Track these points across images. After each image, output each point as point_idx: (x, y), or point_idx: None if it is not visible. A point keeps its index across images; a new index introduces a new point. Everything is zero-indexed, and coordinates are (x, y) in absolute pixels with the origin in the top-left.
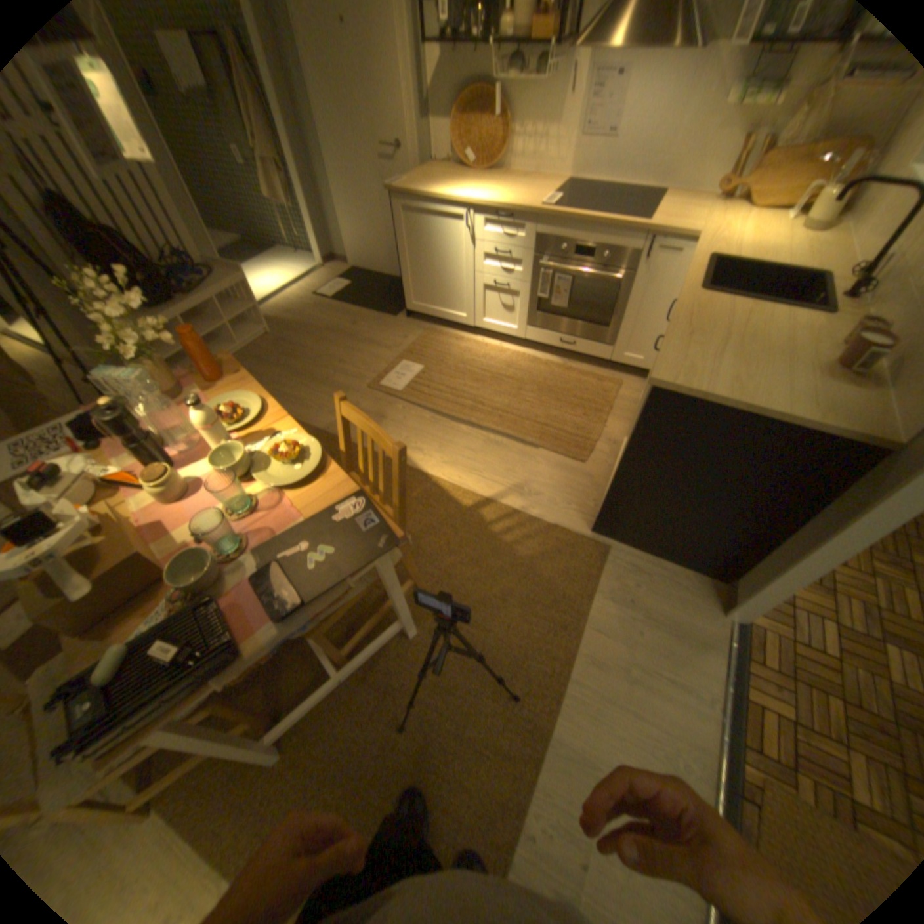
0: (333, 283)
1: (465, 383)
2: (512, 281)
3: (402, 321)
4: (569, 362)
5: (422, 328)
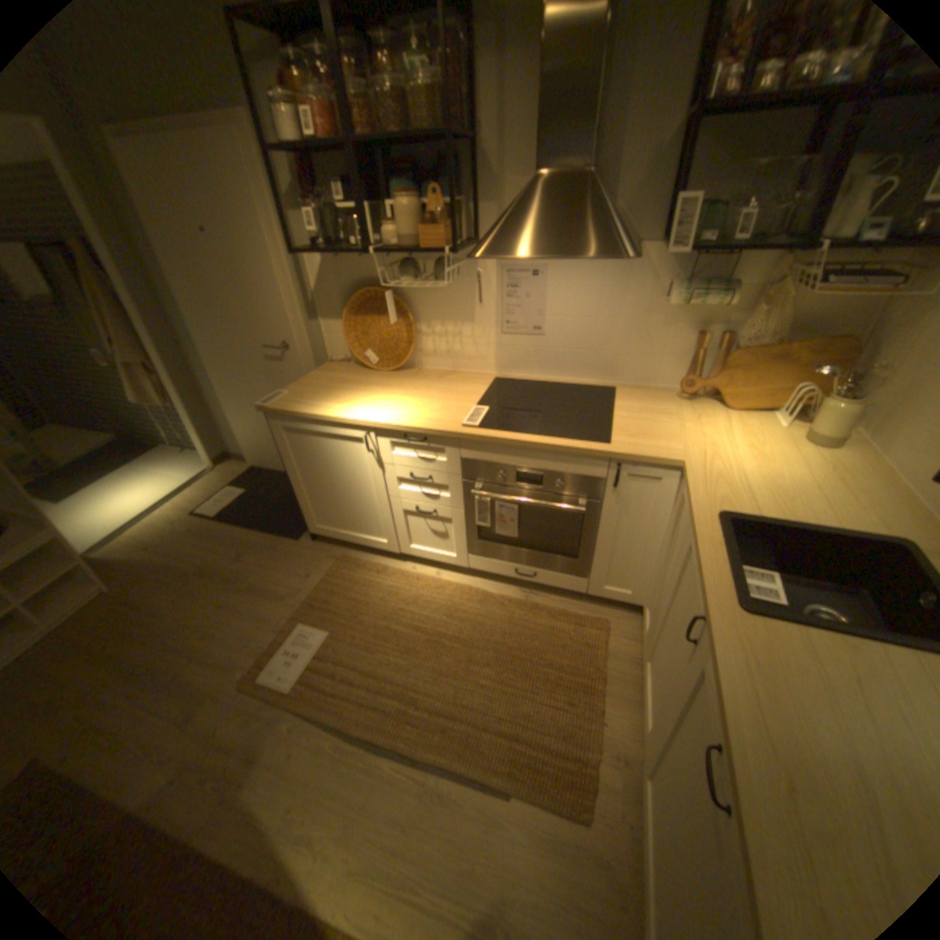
0: (219, 494)
1: (389, 659)
2: (440, 506)
3: (305, 546)
4: (532, 593)
5: (331, 557)
